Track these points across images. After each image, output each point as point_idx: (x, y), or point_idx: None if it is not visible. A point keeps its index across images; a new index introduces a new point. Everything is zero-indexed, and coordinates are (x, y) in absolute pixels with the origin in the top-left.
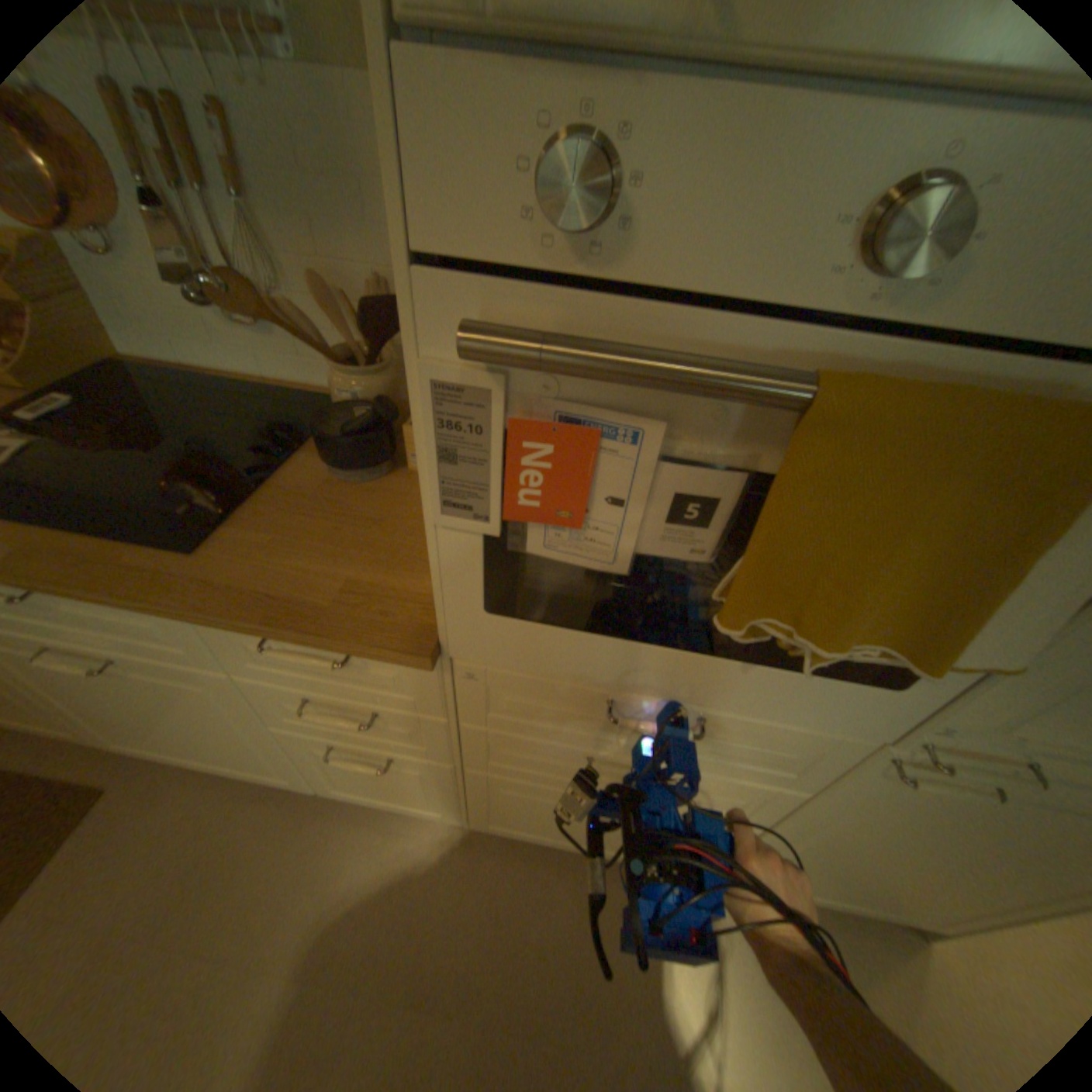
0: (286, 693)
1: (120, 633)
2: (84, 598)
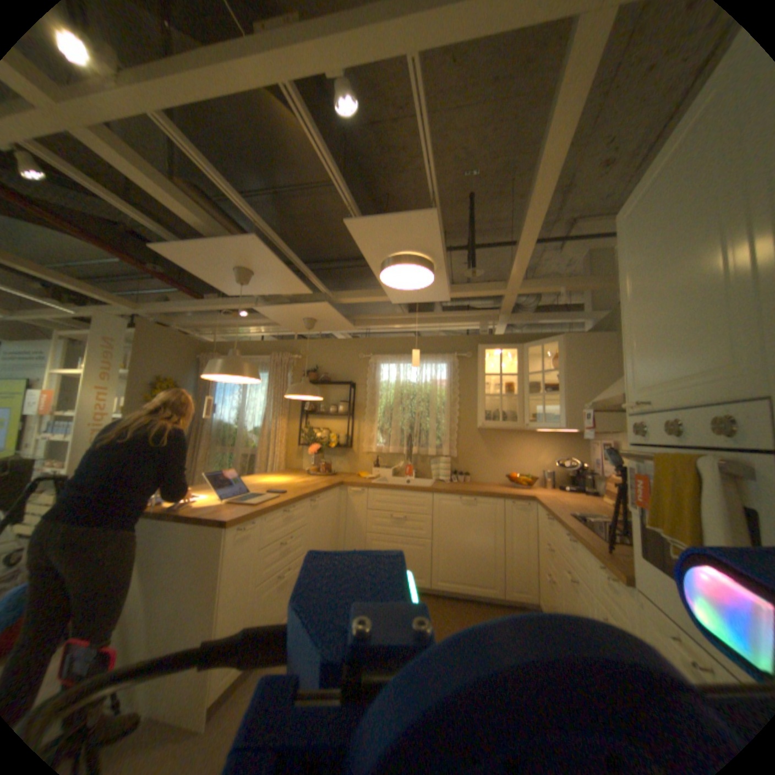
0: (603, 614)
1: (582, 566)
2: (581, 546)
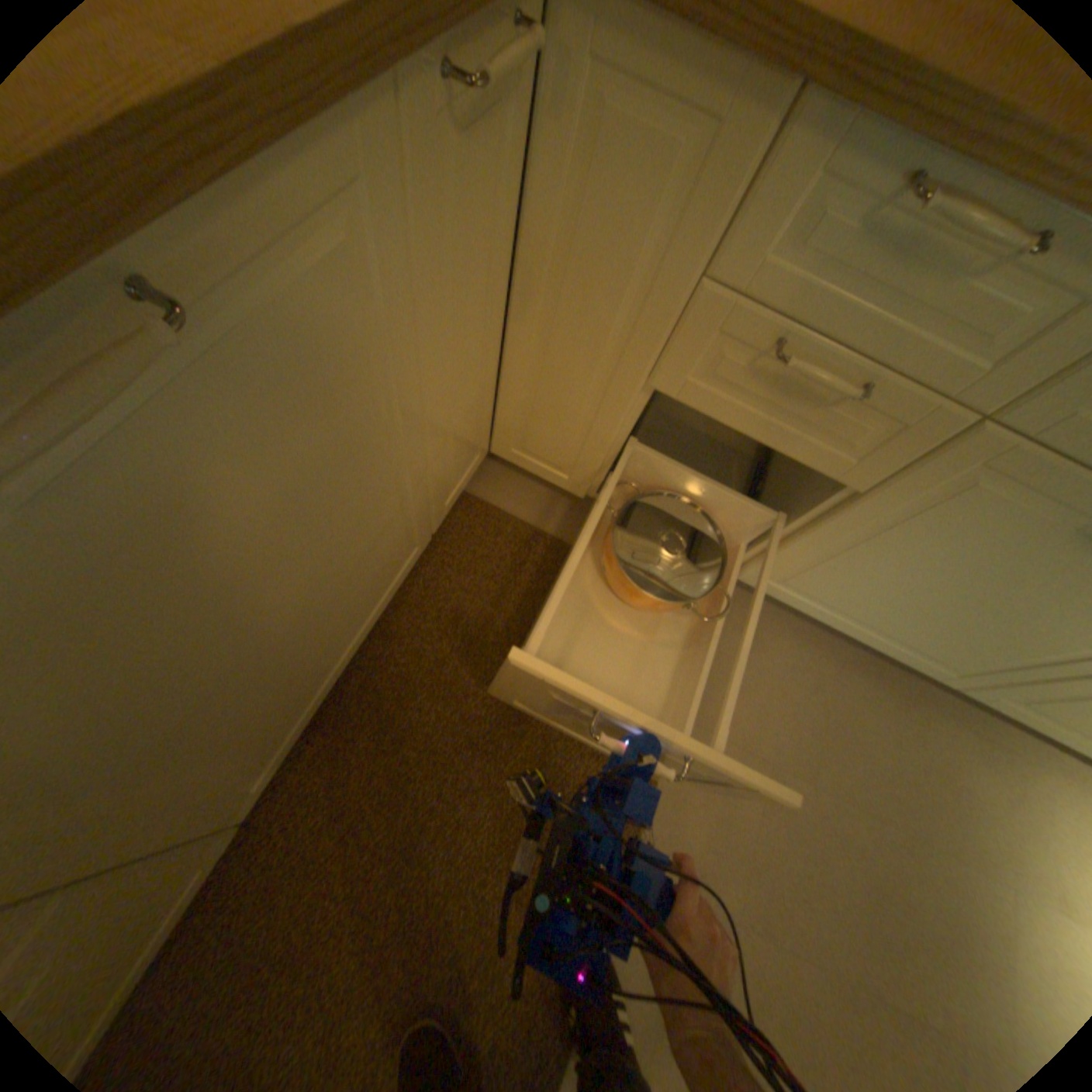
0: None
1: None
2: None
